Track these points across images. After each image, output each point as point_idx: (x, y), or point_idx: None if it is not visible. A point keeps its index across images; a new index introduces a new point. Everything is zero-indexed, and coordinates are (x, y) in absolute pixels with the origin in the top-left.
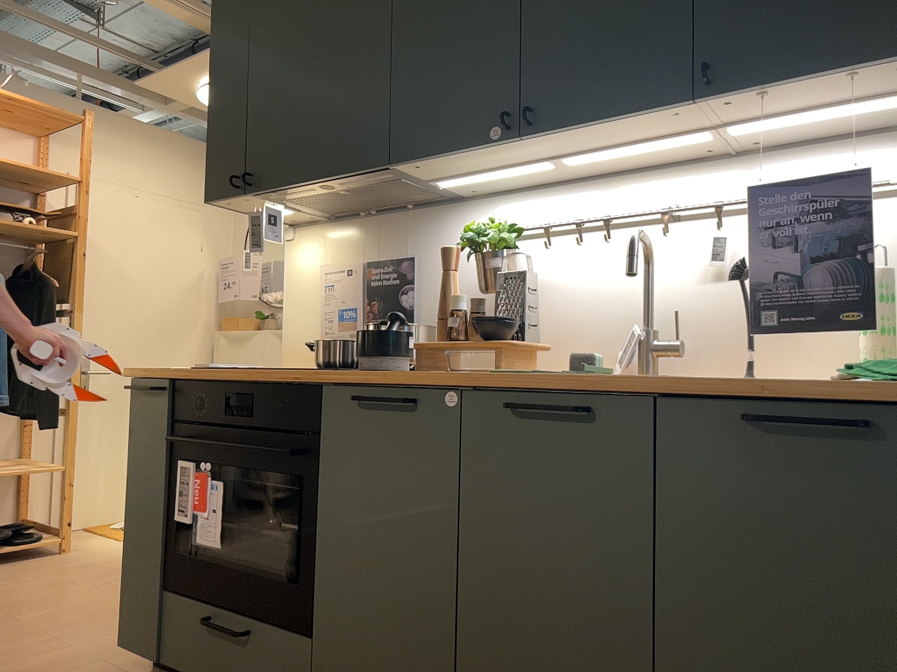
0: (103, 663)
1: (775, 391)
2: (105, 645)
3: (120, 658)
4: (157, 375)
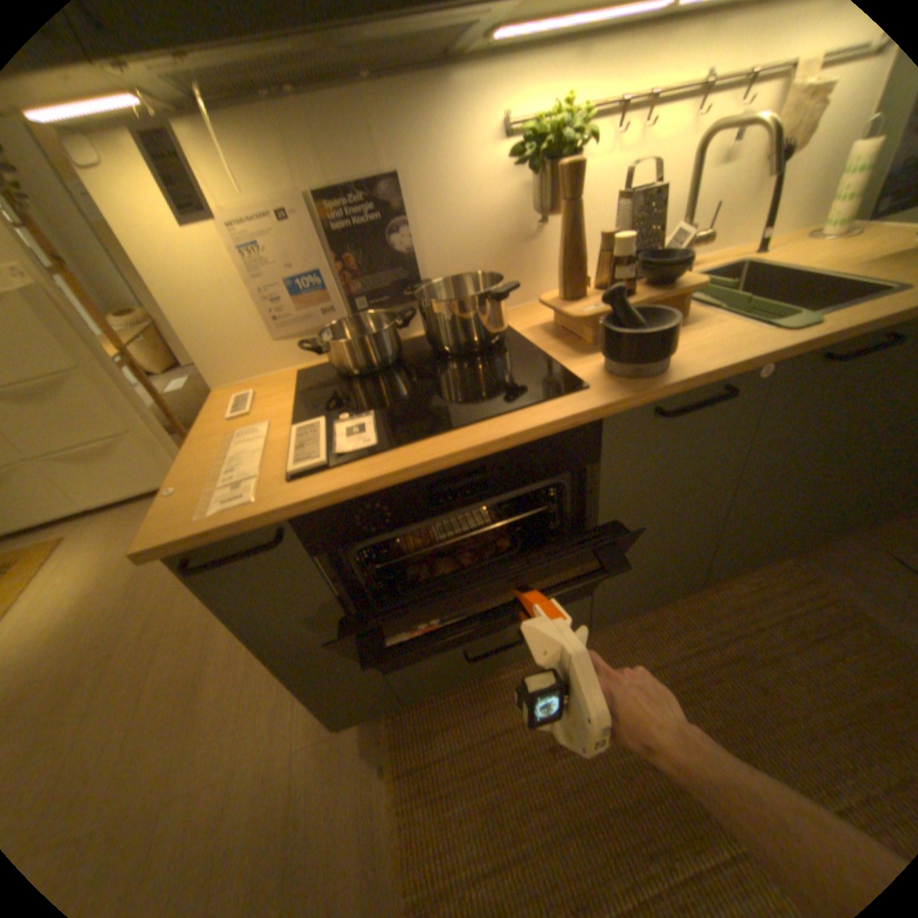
0: (297, 751)
1: None
2: (255, 739)
3: (301, 732)
4: (245, 525)
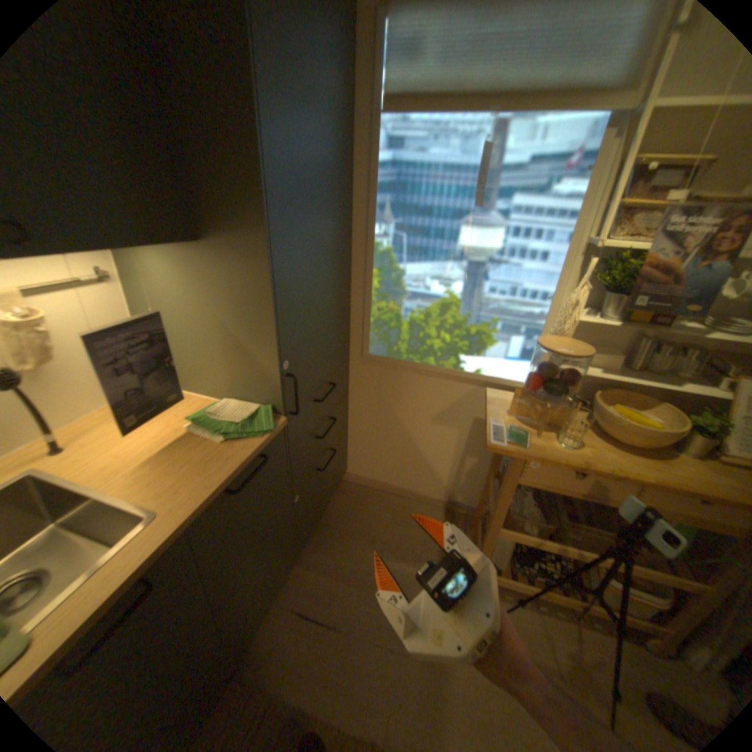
0: None
1: (238, 472)
2: None
3: None
4: None
